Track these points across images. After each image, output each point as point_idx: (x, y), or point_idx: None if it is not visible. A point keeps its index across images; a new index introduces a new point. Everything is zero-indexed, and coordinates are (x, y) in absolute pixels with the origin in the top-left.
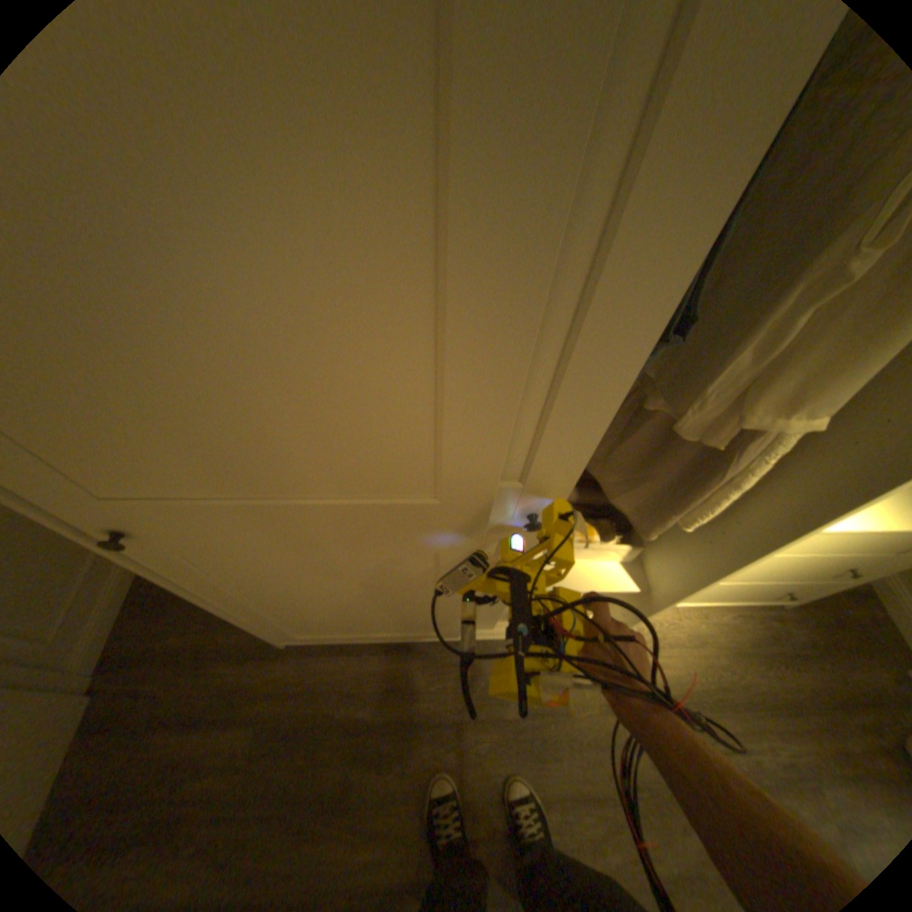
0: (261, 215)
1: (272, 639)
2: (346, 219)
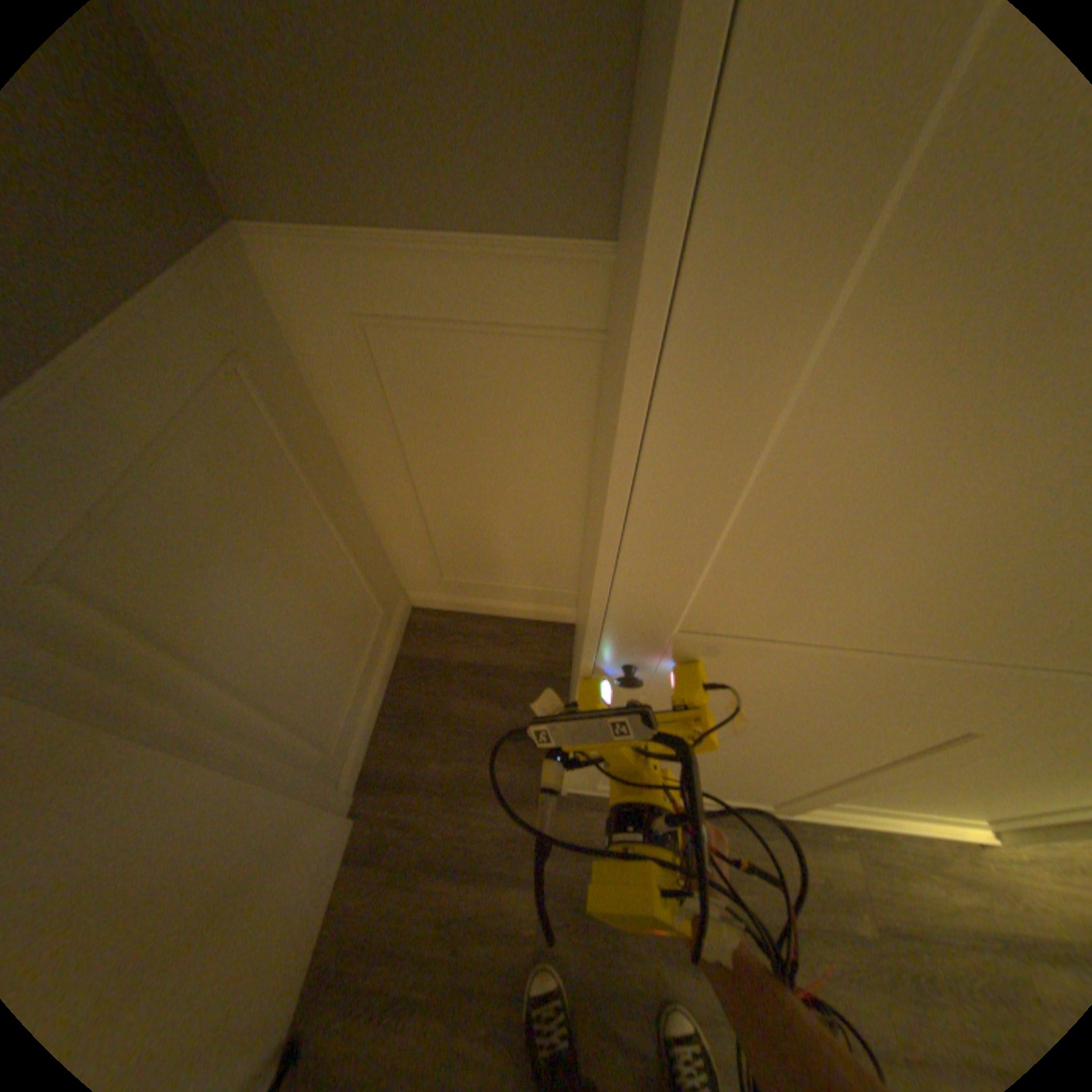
0: None
1: (568, 785)
2: None
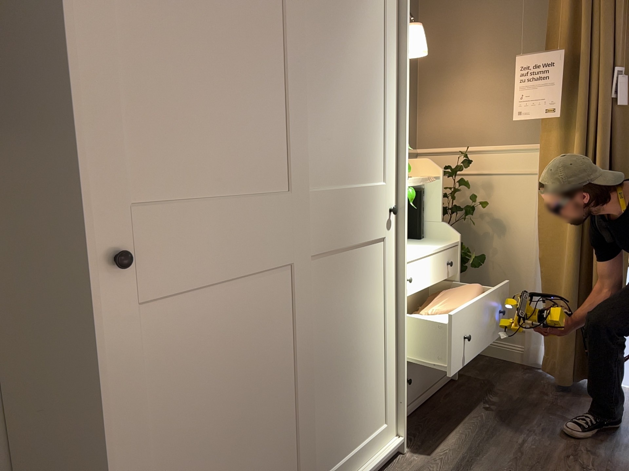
0: (253, 41)
1: None
2: (268, 45)
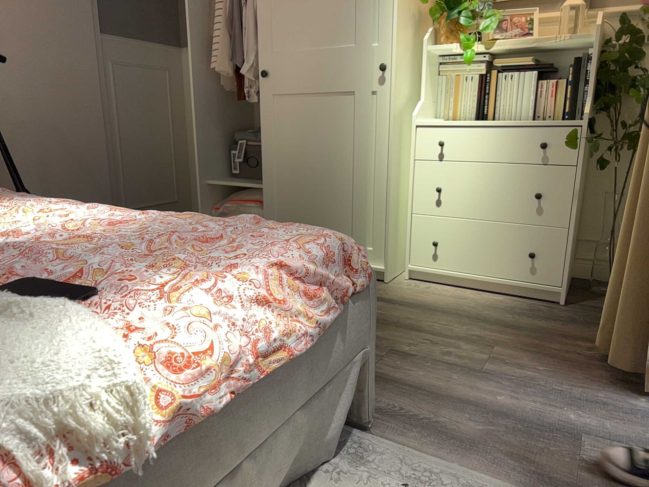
0: None
1: None
2: None
